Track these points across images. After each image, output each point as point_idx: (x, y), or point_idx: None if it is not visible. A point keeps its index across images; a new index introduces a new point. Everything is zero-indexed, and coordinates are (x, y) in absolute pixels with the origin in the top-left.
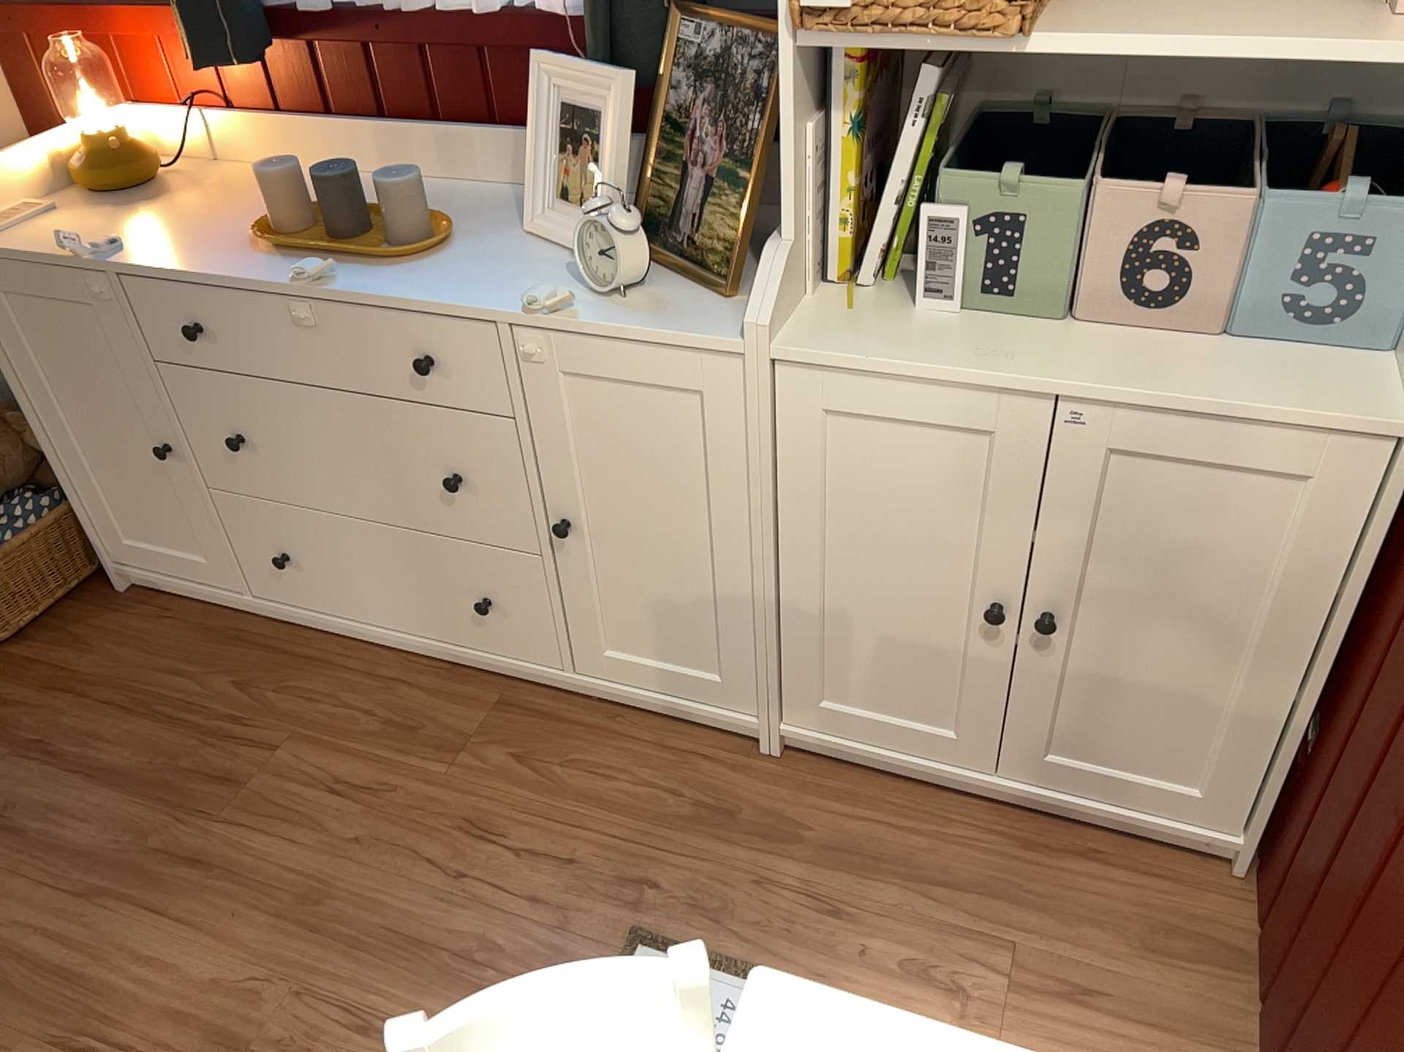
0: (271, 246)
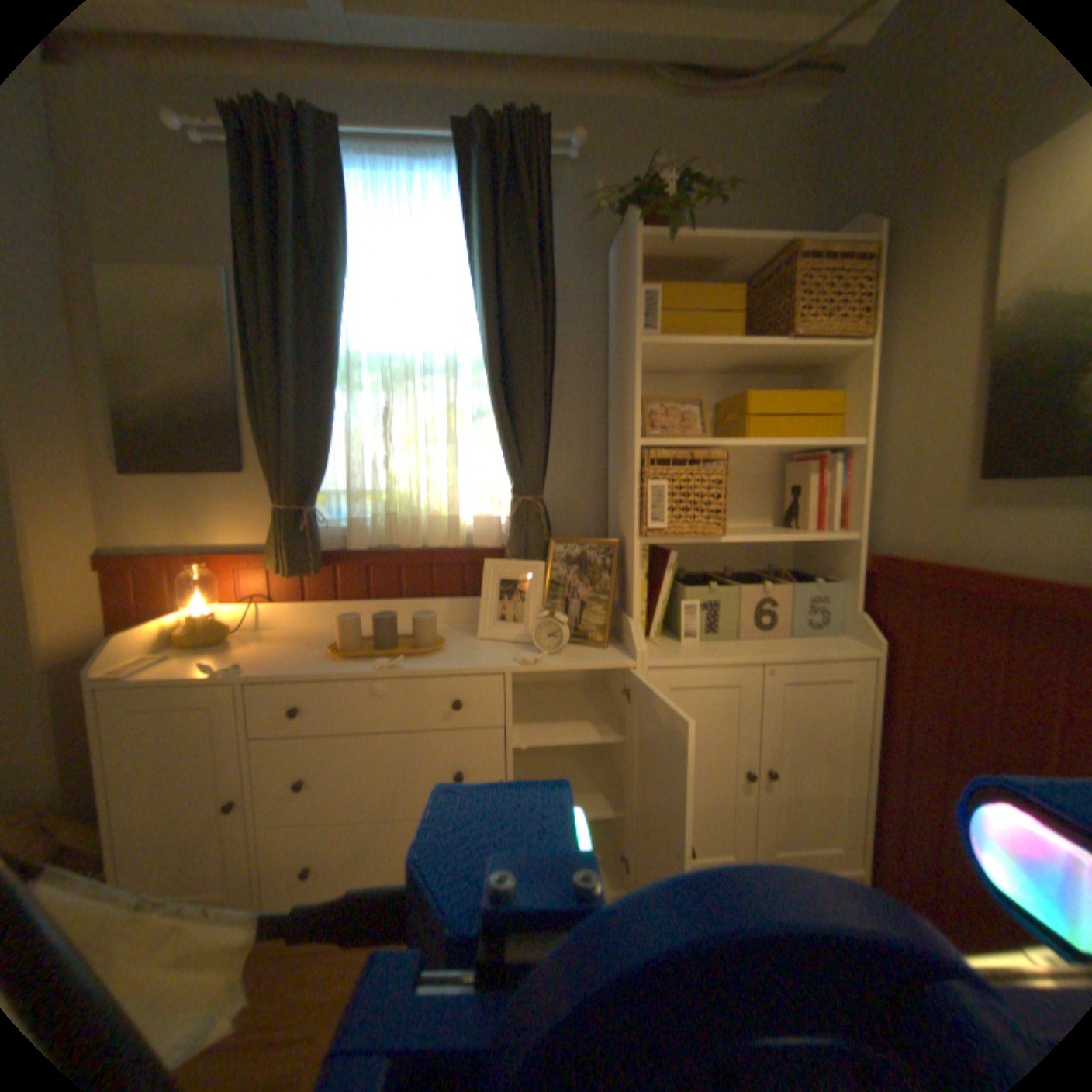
0: (339, 654)
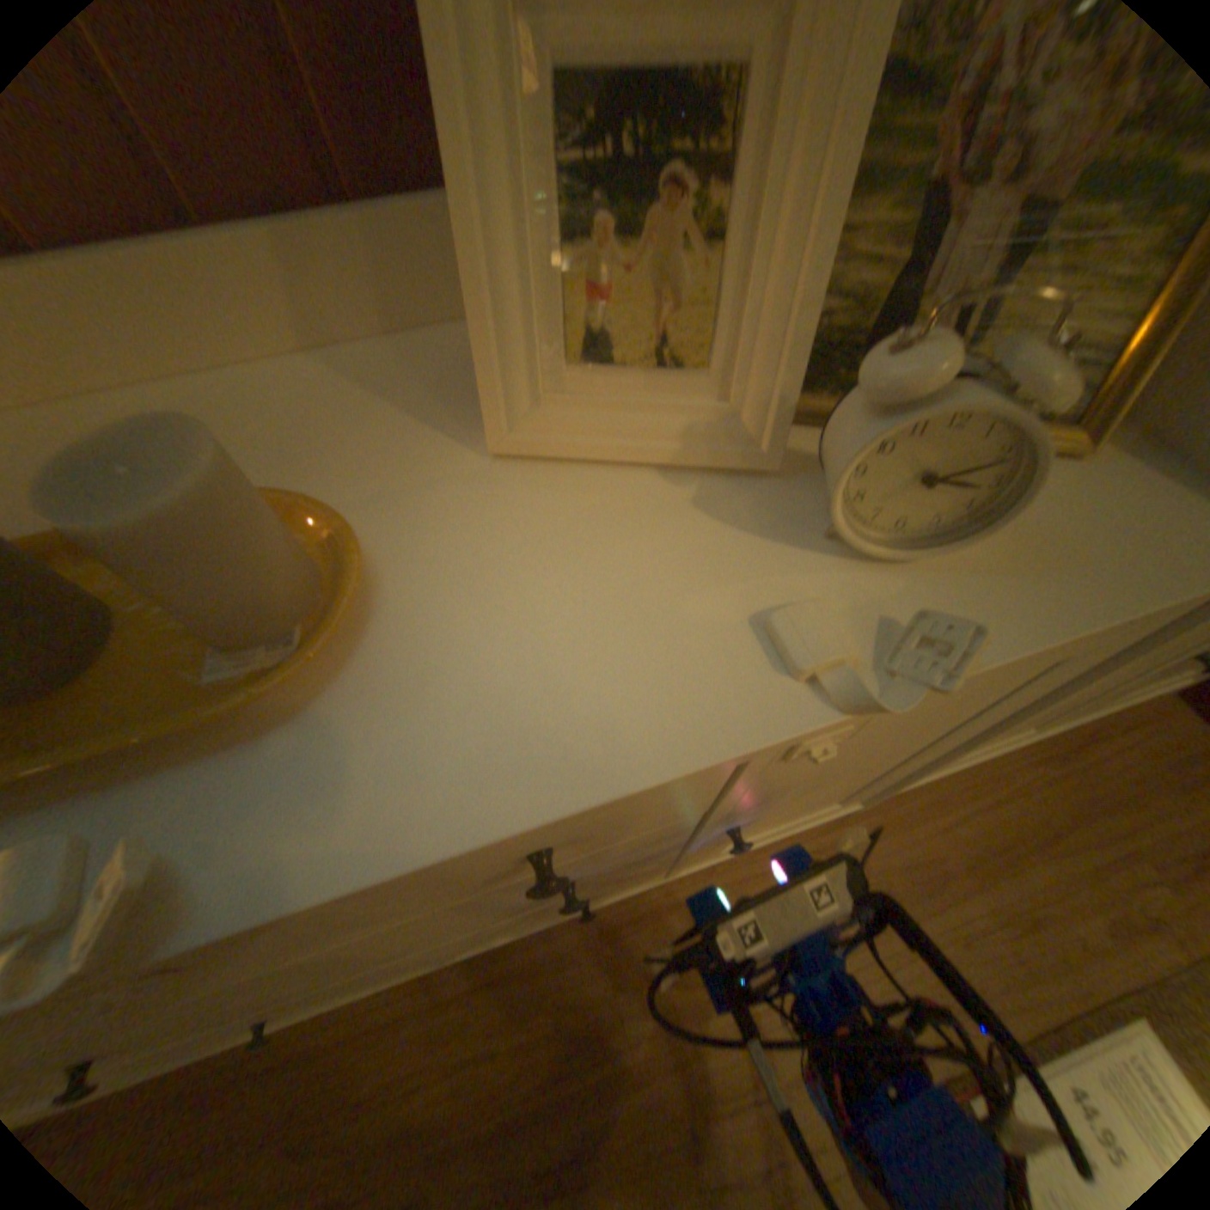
0: None
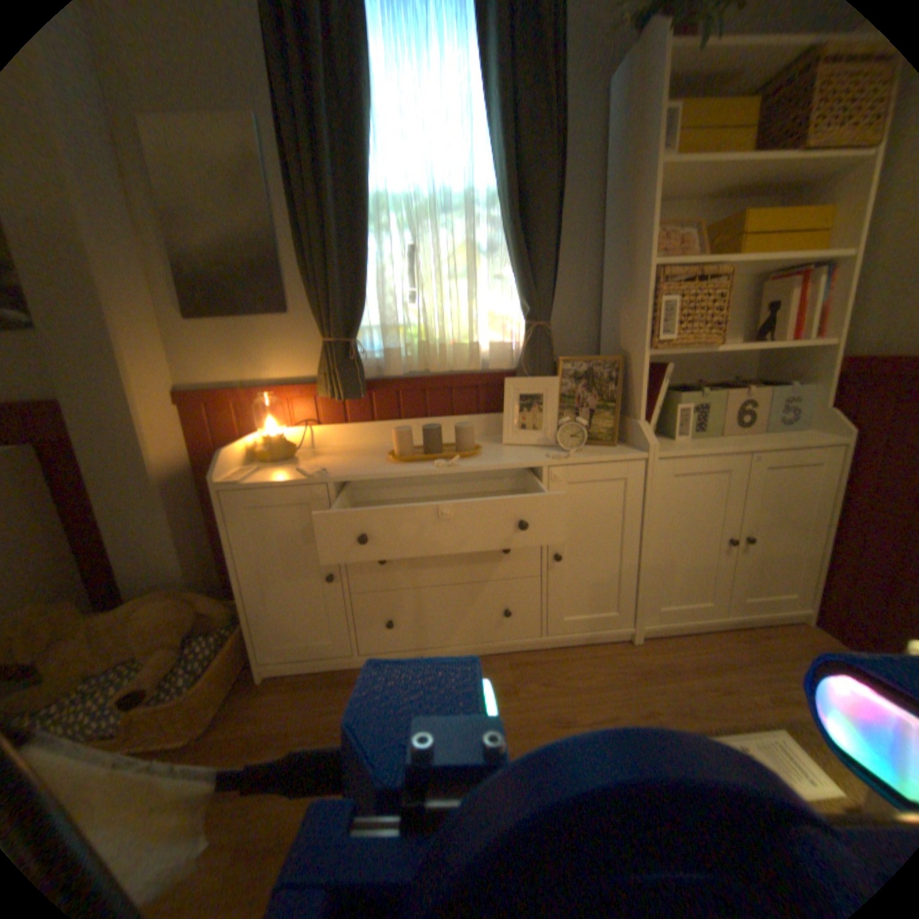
0: (400, 458)
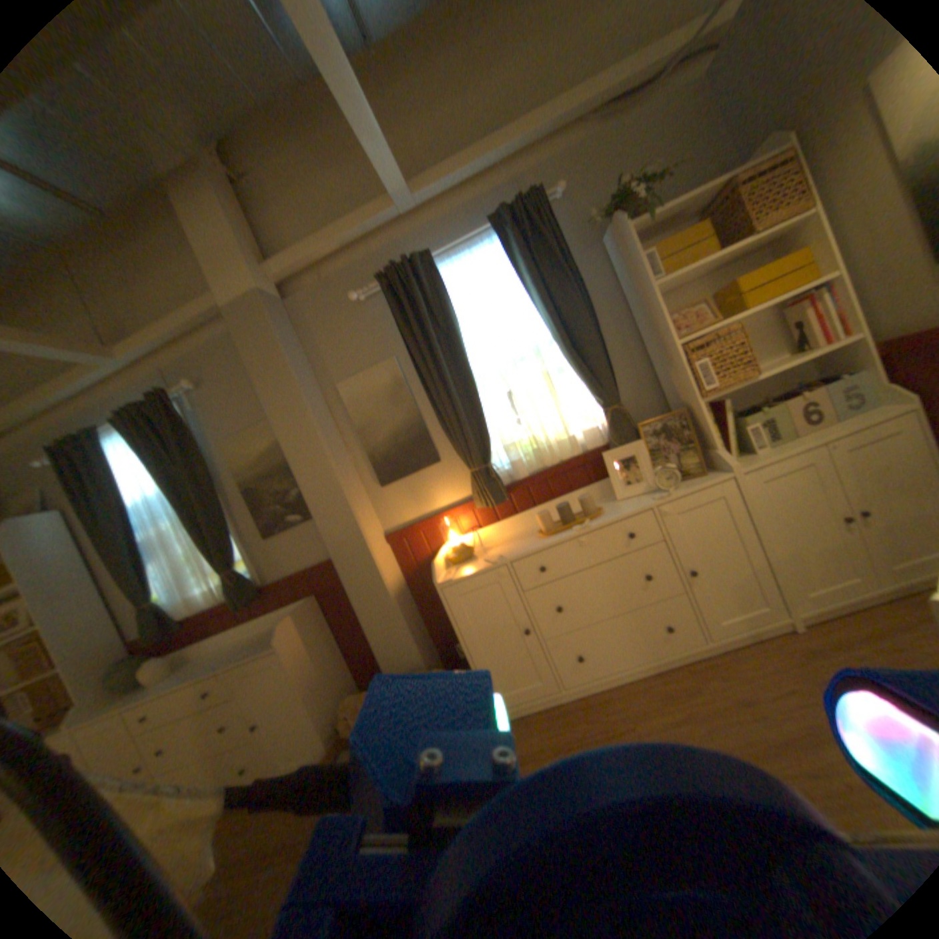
0: (546, 532)
